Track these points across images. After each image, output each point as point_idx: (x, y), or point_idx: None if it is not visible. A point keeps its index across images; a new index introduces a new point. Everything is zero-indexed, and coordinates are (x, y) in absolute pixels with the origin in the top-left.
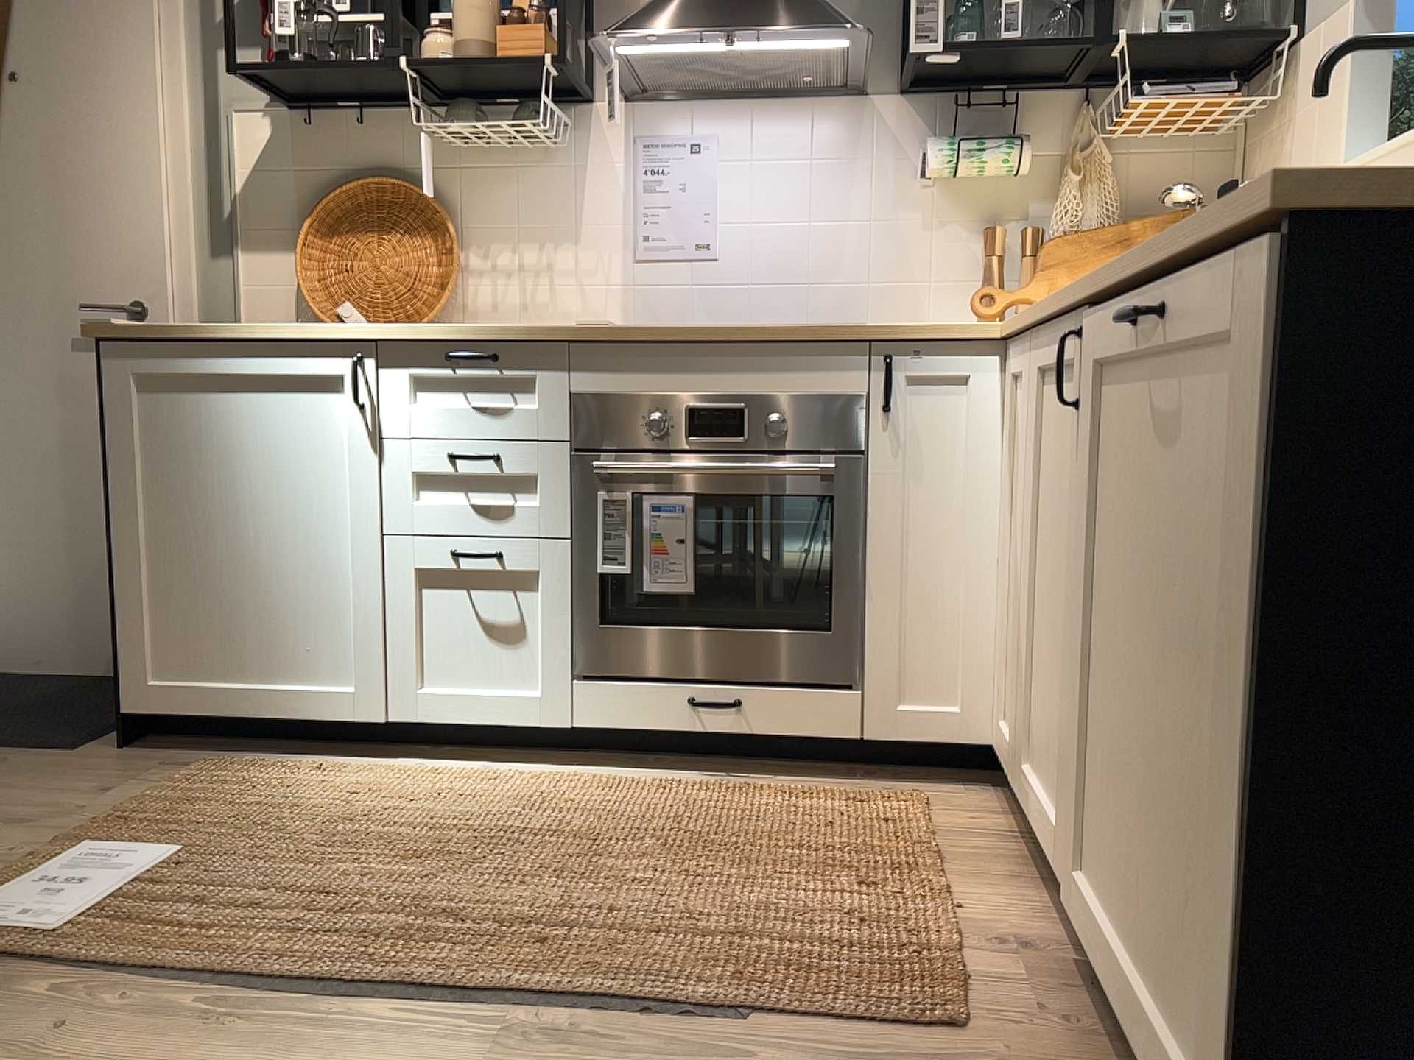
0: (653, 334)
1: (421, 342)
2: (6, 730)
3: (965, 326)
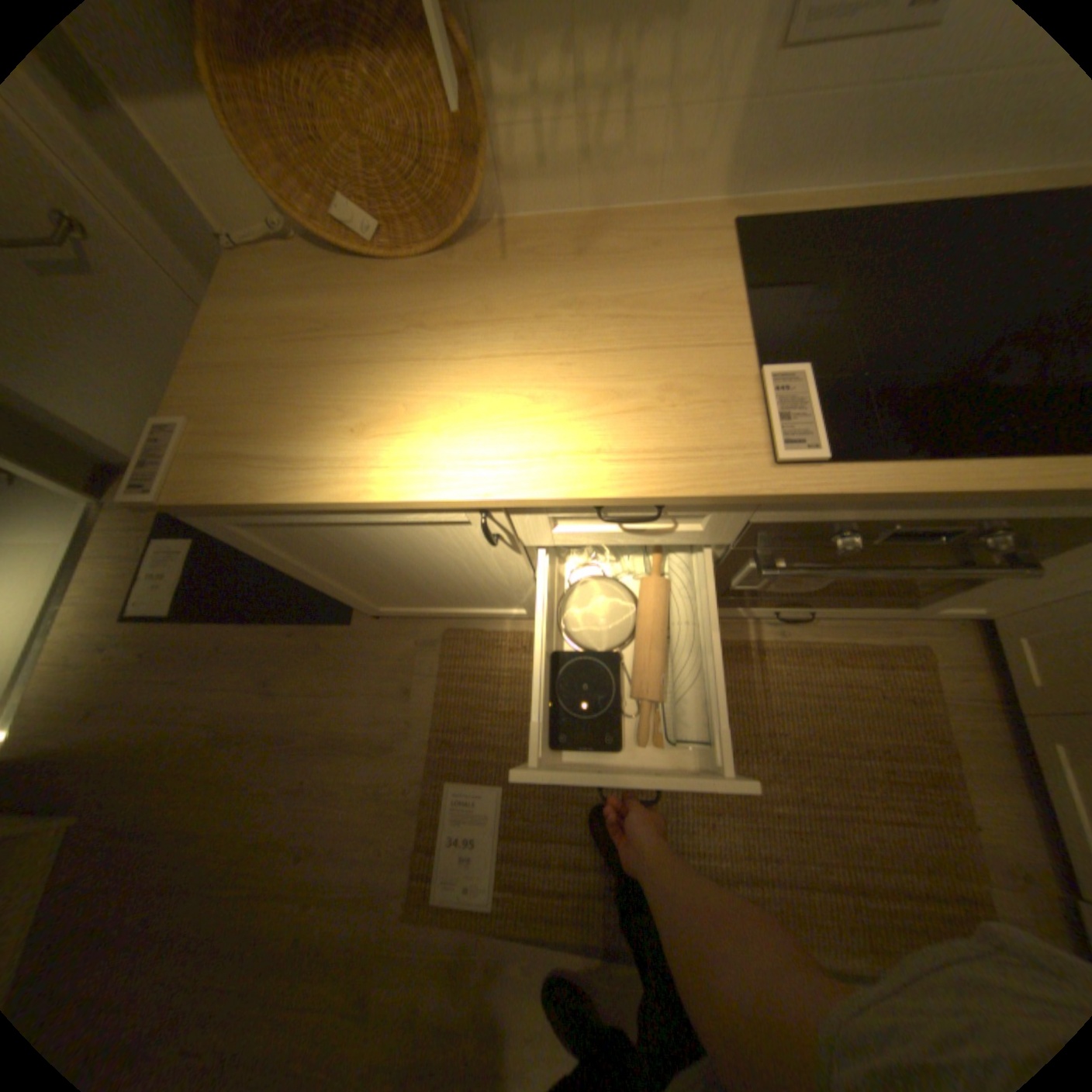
0: (900, 495)
1: (562, 500)
2: (288, 595)
3: None
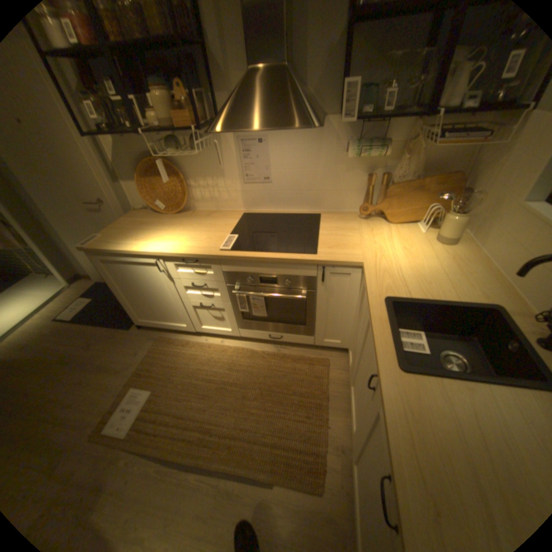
0: (243, 258)
1: (173, 256)
2: (113, 319)
3: (349, 261)
